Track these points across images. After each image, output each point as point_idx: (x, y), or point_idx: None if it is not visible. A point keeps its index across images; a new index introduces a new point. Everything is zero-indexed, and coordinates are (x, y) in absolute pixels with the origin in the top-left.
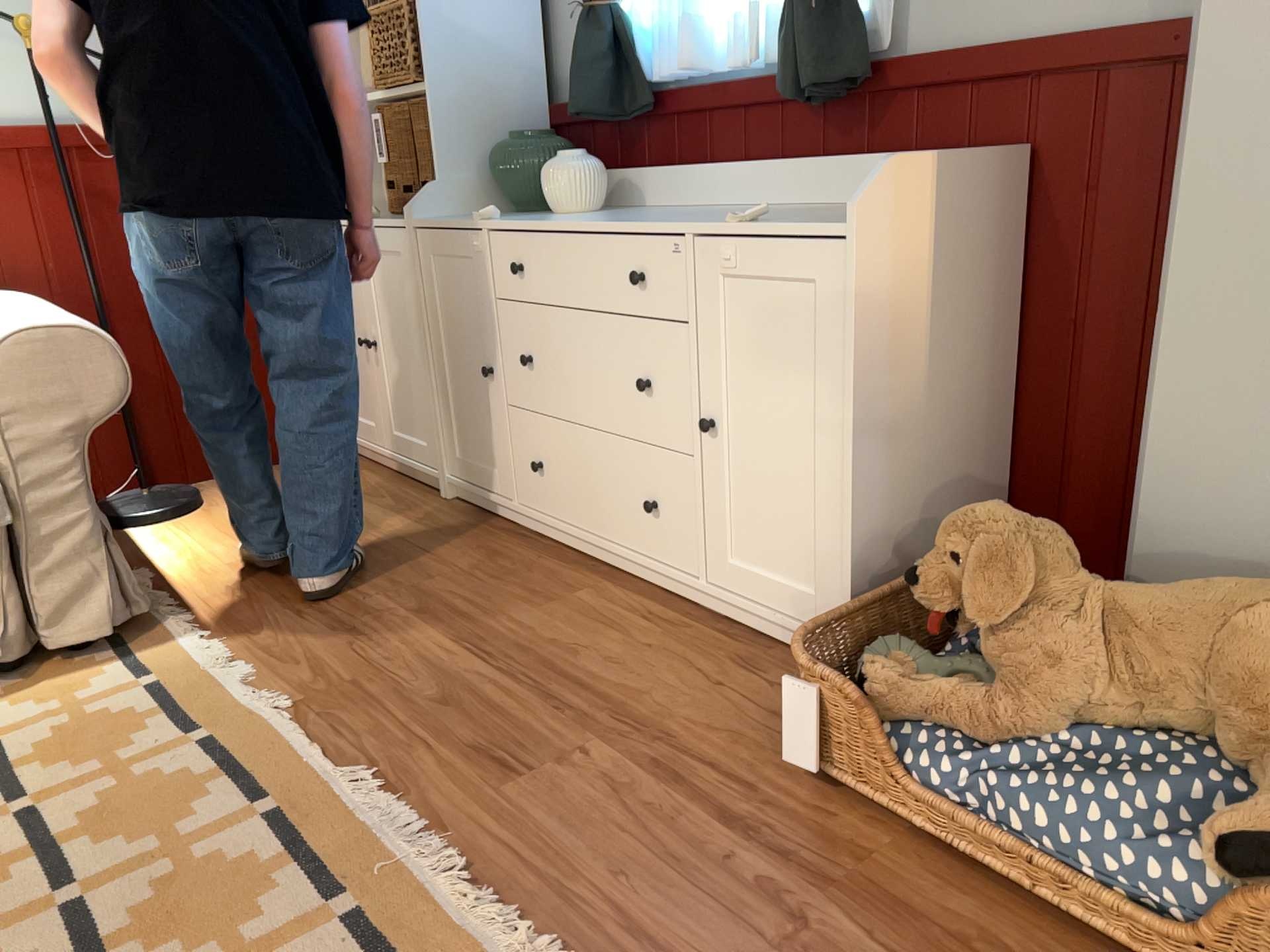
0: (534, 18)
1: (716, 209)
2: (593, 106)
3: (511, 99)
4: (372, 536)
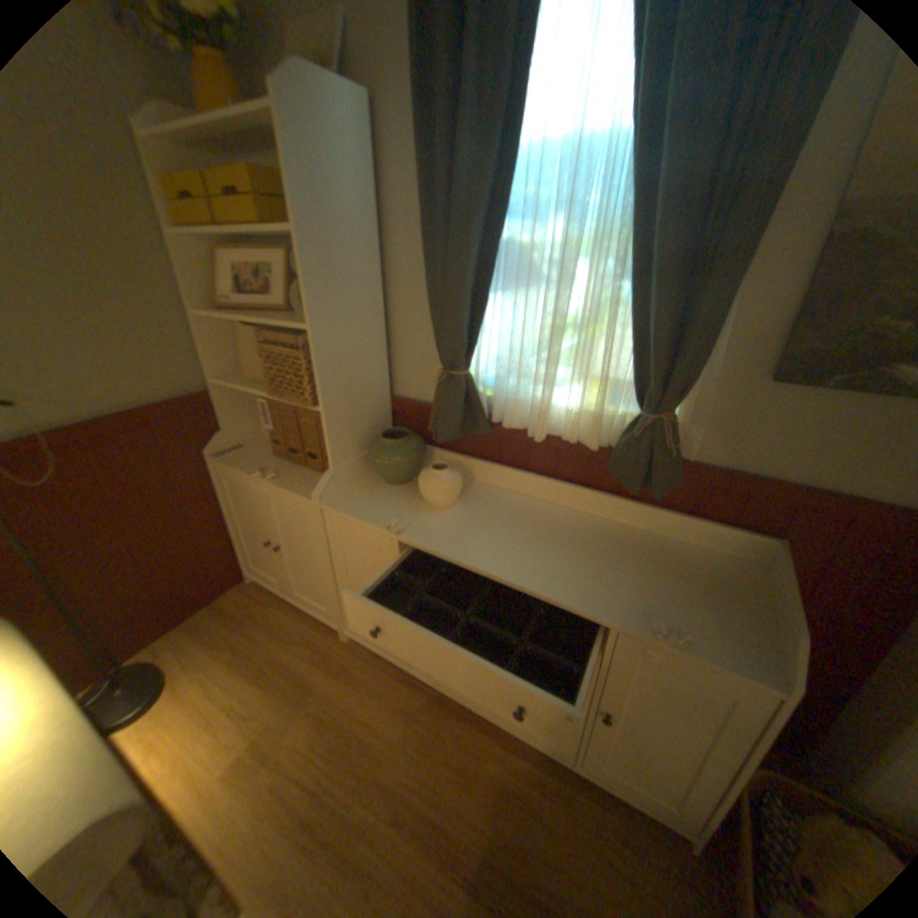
0: (383, 343)
1: (547, 512)
2: (455, 436)
3: (372, 399)
4: (313, 707)
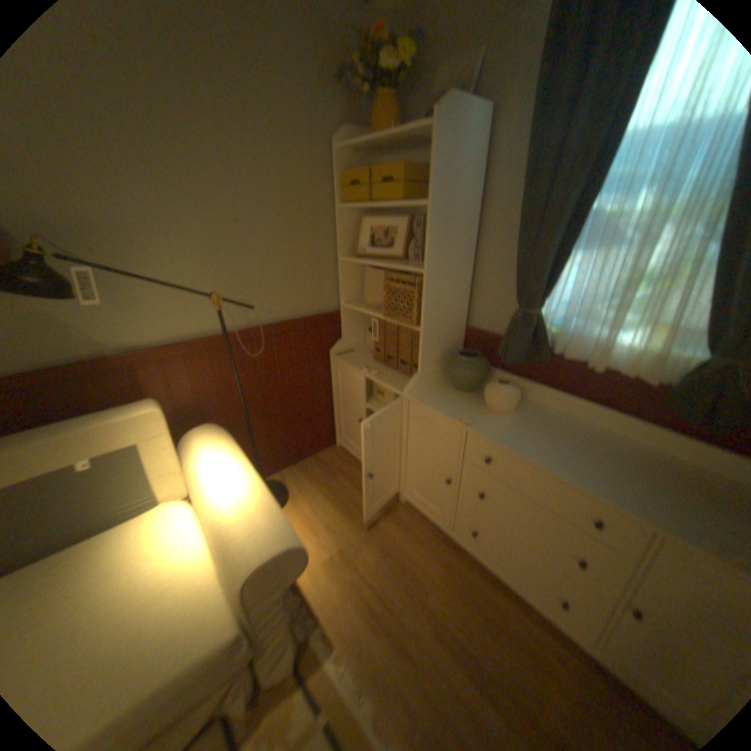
0: (469, 286)
1: (594, 433)
2: (521, 360)
3: (454, 327)
4: (380, 540)
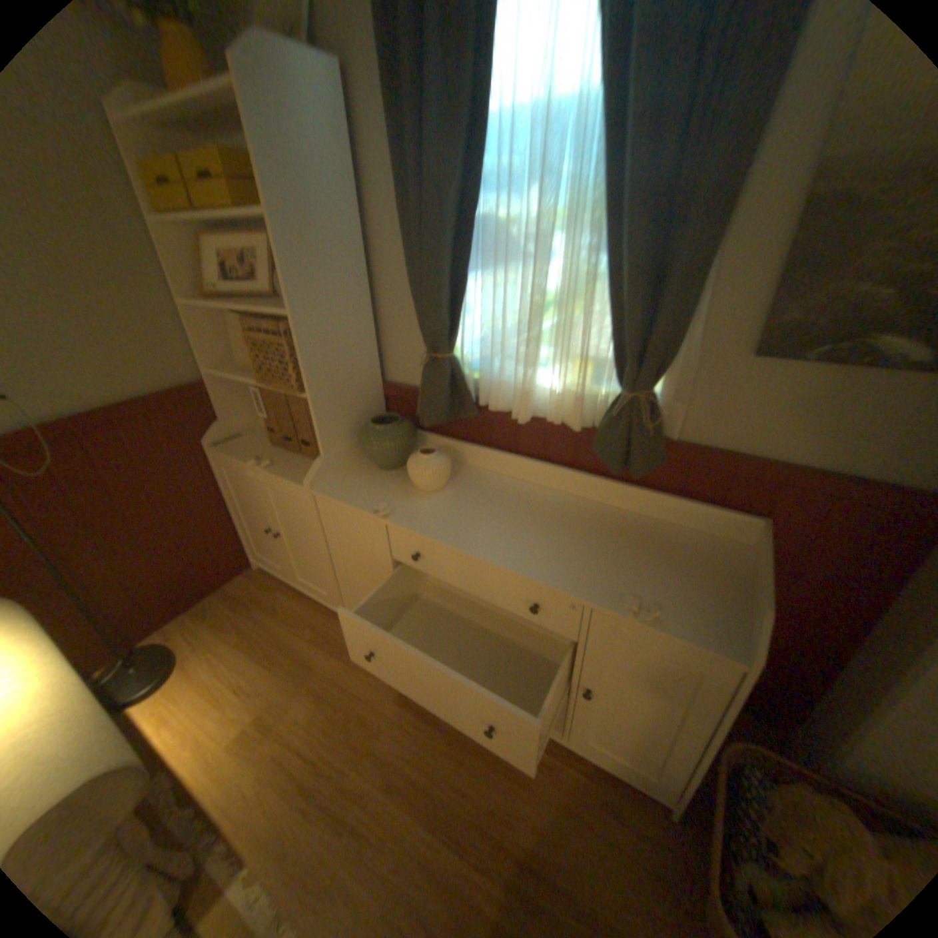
0: (371, 327)
1: (535, 495)
2: (442, 419)
3: (362, 384)
4: (315, 684)
